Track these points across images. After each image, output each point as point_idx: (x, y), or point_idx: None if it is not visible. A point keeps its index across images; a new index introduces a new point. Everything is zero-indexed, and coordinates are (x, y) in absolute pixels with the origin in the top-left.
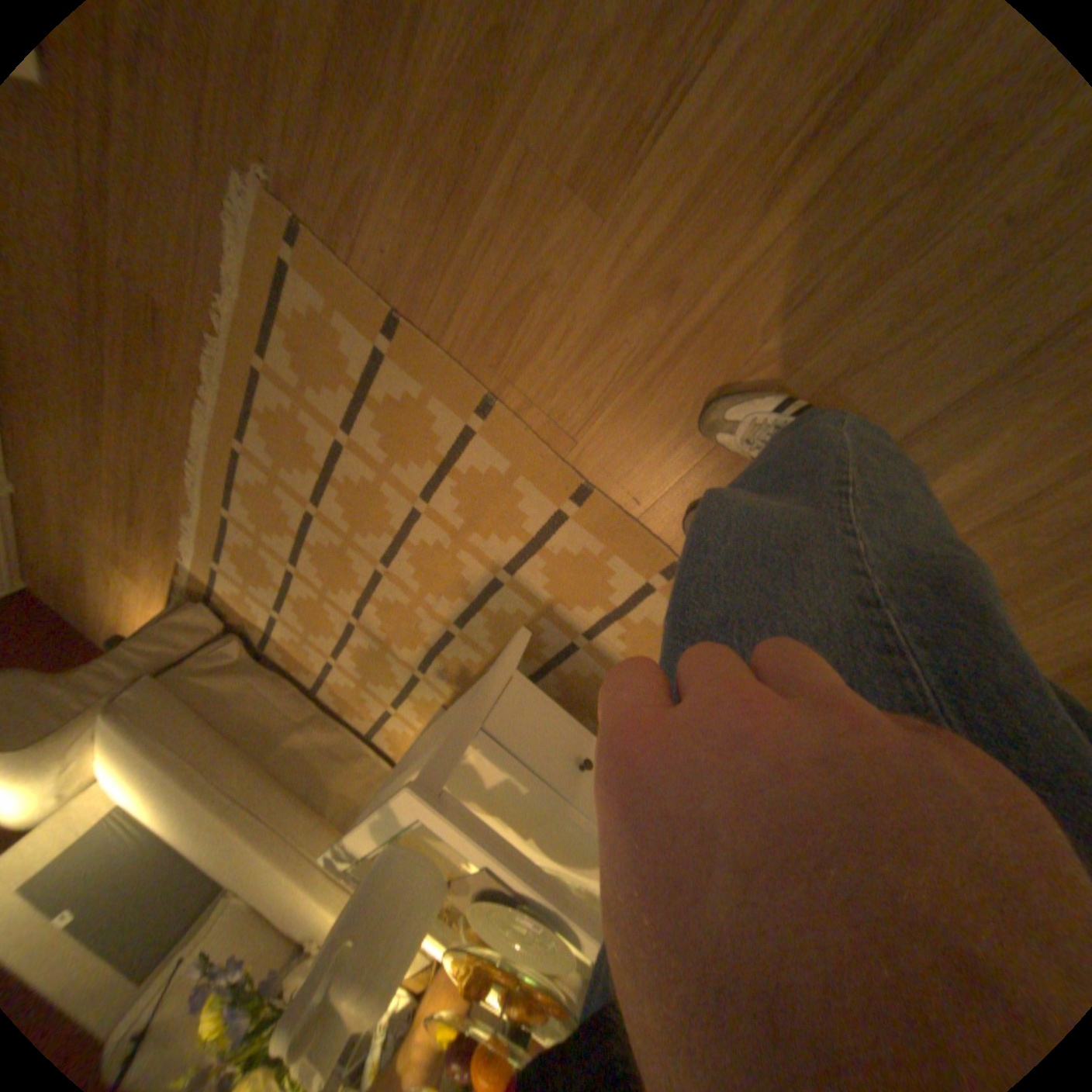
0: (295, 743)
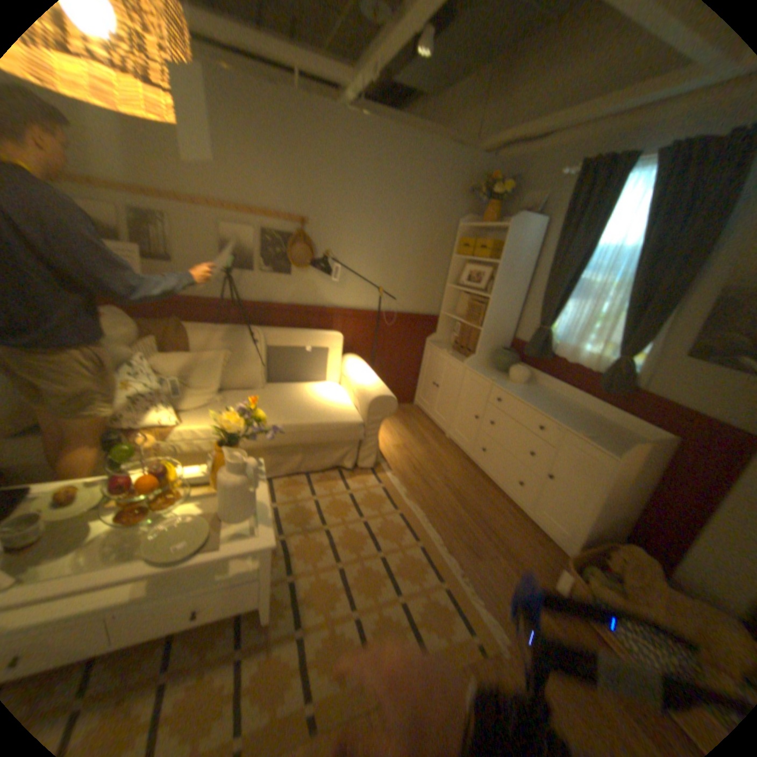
0: (293, 458)
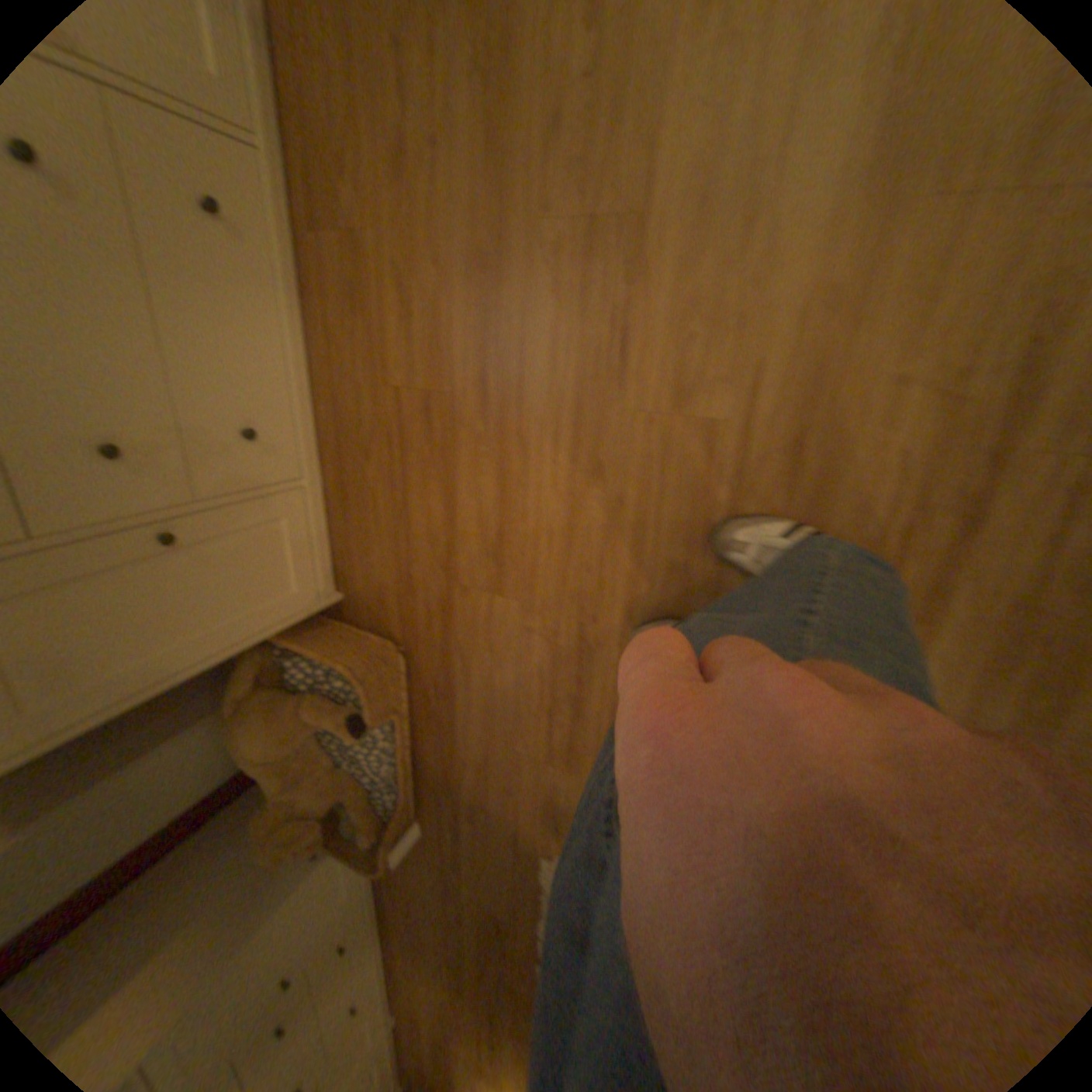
0: None
